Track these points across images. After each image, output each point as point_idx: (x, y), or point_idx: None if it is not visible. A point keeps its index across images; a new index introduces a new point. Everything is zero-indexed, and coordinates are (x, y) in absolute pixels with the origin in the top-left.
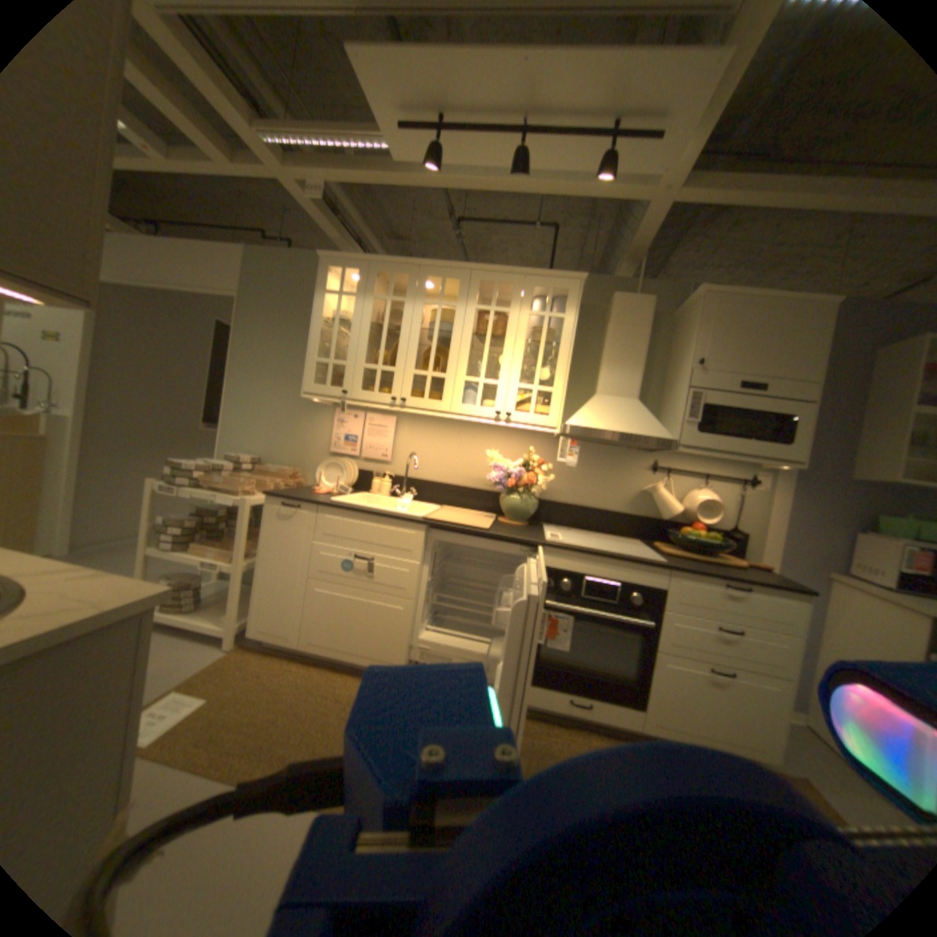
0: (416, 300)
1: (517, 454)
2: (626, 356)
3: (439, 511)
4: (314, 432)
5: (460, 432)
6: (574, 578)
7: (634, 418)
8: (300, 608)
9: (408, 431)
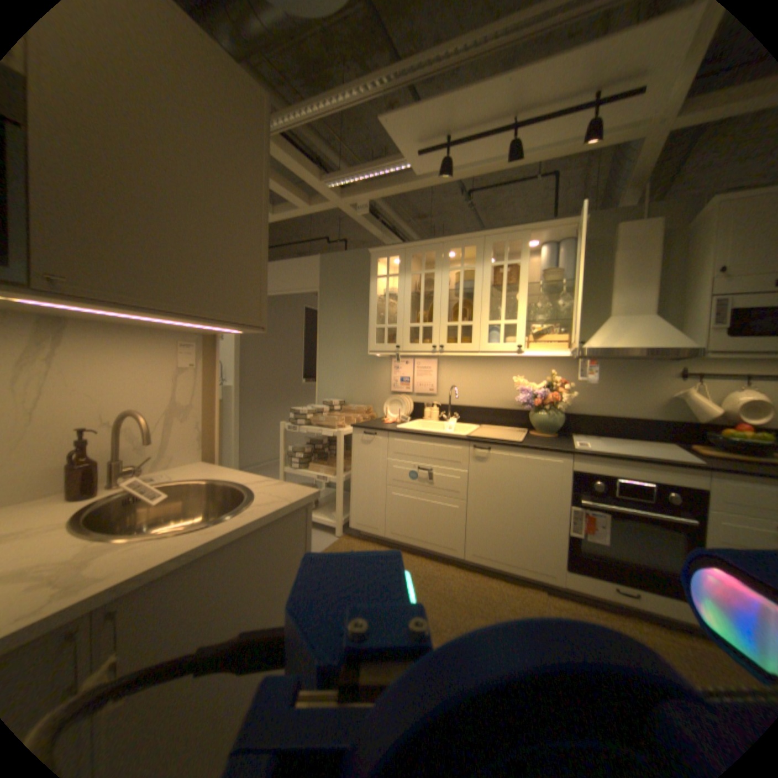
0: (442, 267)
1: (541, 377)
2: (639, 277)
3: (479, 429)
4: (378, 377)
5: (490, 364)
6: (607, 480)
7: (654, 332)
8: (384, 507)
9: (447, 369)
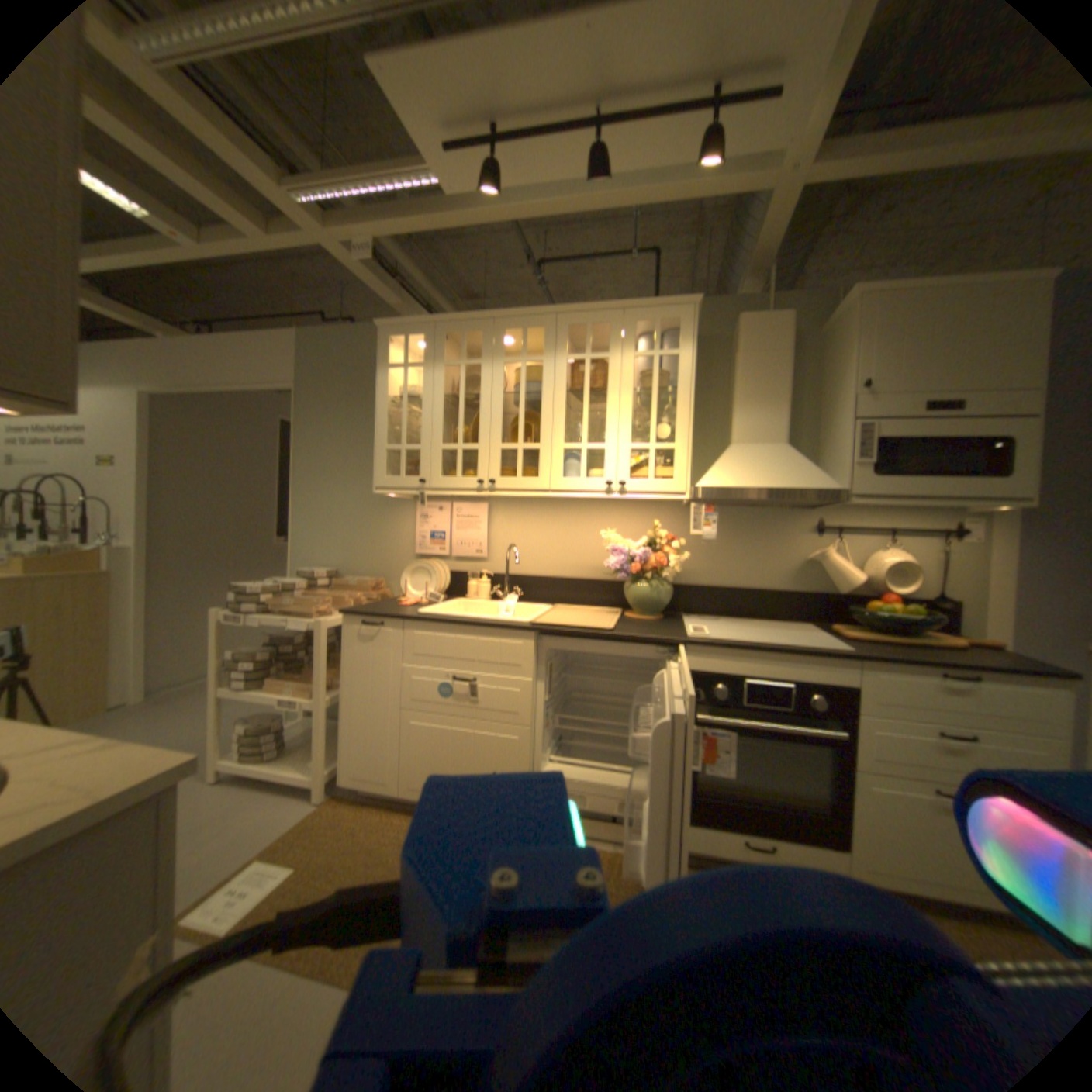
0: (496, 361)
1: (640, 531)
2: (766, 391)
3: (551, 612)
4: (395, 532)
5: (567, 512)
6: (732, 681)
7: (786, 467)
8: (397, 746)
9: (504, 519)
